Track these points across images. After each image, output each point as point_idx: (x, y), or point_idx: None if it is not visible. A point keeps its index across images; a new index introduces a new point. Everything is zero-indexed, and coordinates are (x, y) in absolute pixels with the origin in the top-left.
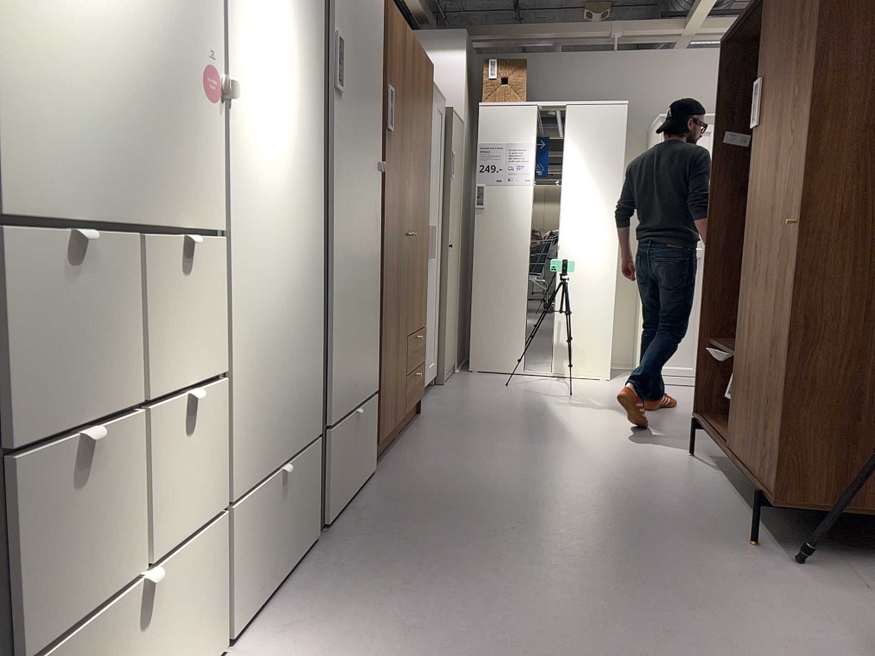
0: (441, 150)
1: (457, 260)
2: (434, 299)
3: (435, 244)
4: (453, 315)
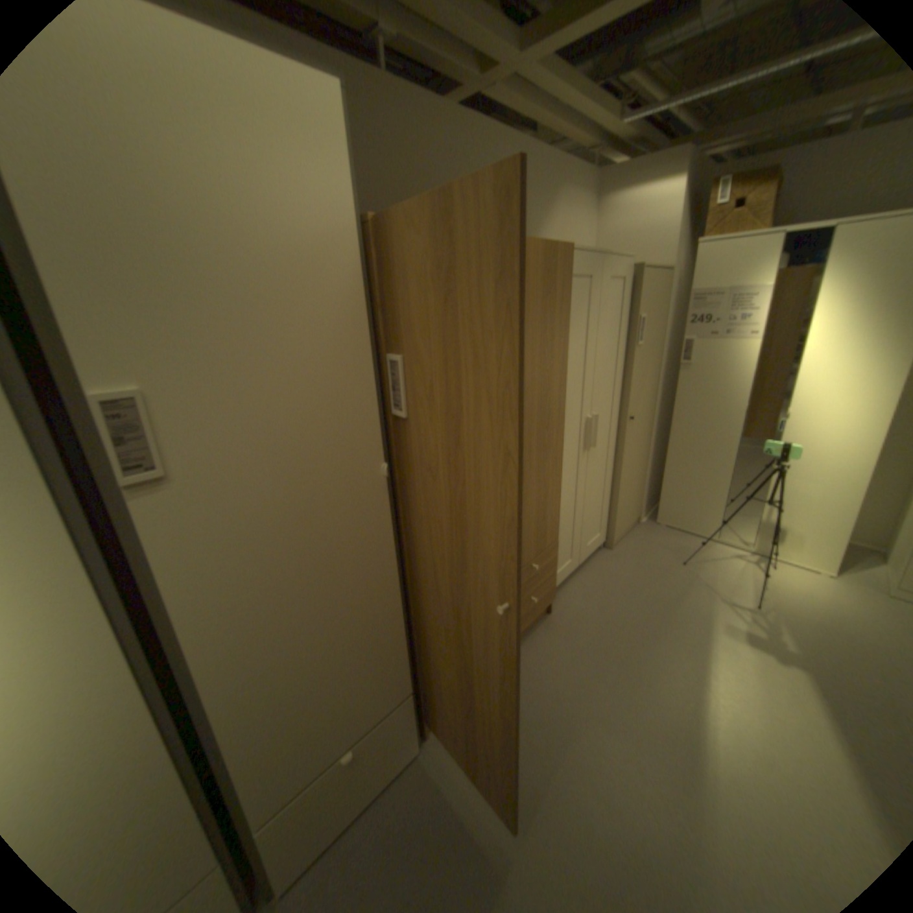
0: (620, 321)
1: (649, 422)
2: (601, 478)
3: (606, 426)
4: (637, 478)
